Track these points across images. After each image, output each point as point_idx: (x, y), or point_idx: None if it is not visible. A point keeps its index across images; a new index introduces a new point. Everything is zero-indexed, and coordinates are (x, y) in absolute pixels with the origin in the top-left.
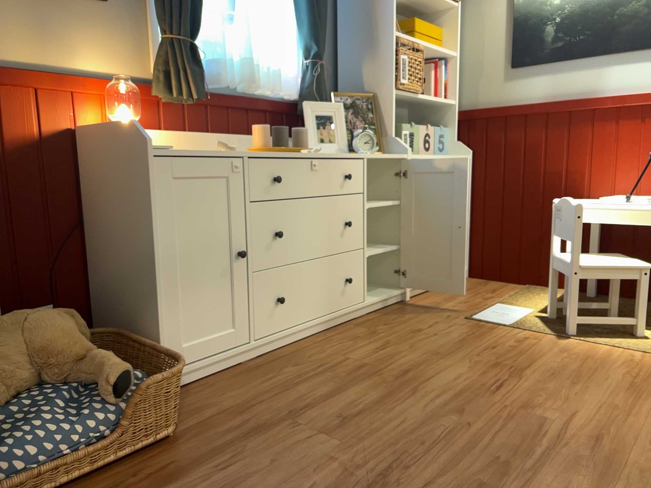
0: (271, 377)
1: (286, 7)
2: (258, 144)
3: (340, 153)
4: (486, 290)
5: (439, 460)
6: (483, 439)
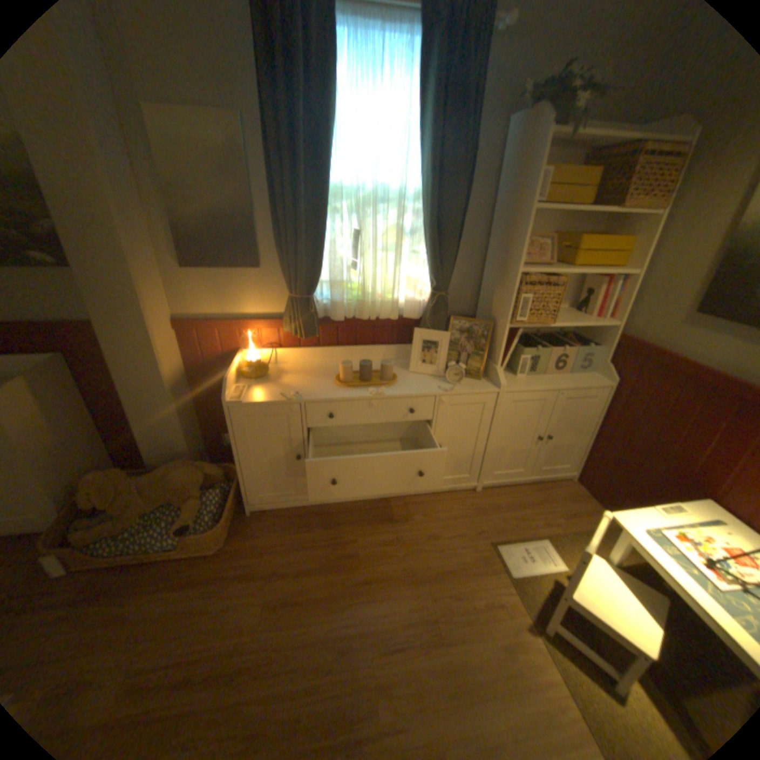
0: (302, 532)
1: (419, 242)
2: (341, 377)
3: (410, 391)
4: (566, 513)
5: (275, 687)
6: (317, 694)
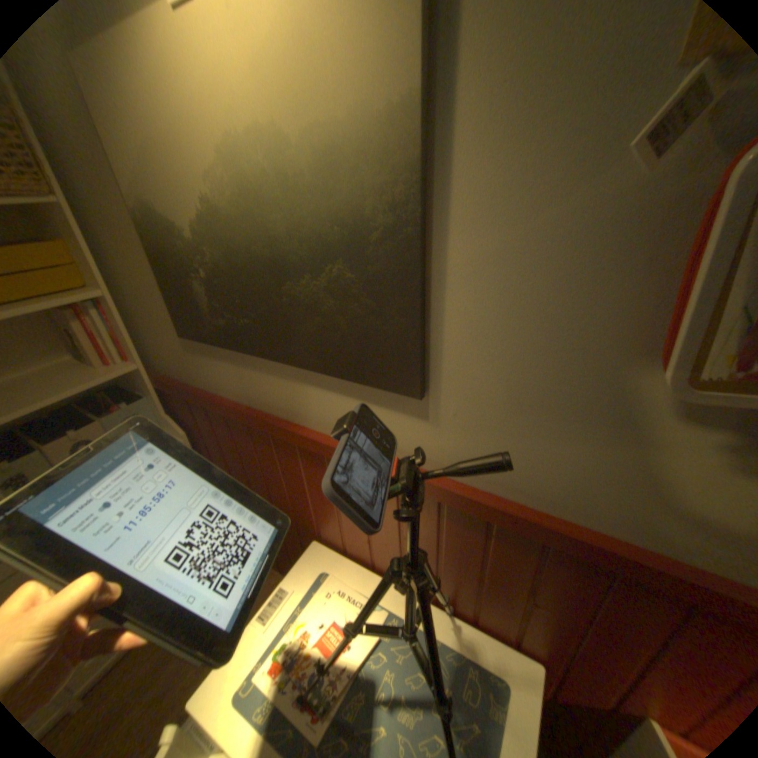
0: None
1: None
2: None
3: None
4: None
5: None
6: None
